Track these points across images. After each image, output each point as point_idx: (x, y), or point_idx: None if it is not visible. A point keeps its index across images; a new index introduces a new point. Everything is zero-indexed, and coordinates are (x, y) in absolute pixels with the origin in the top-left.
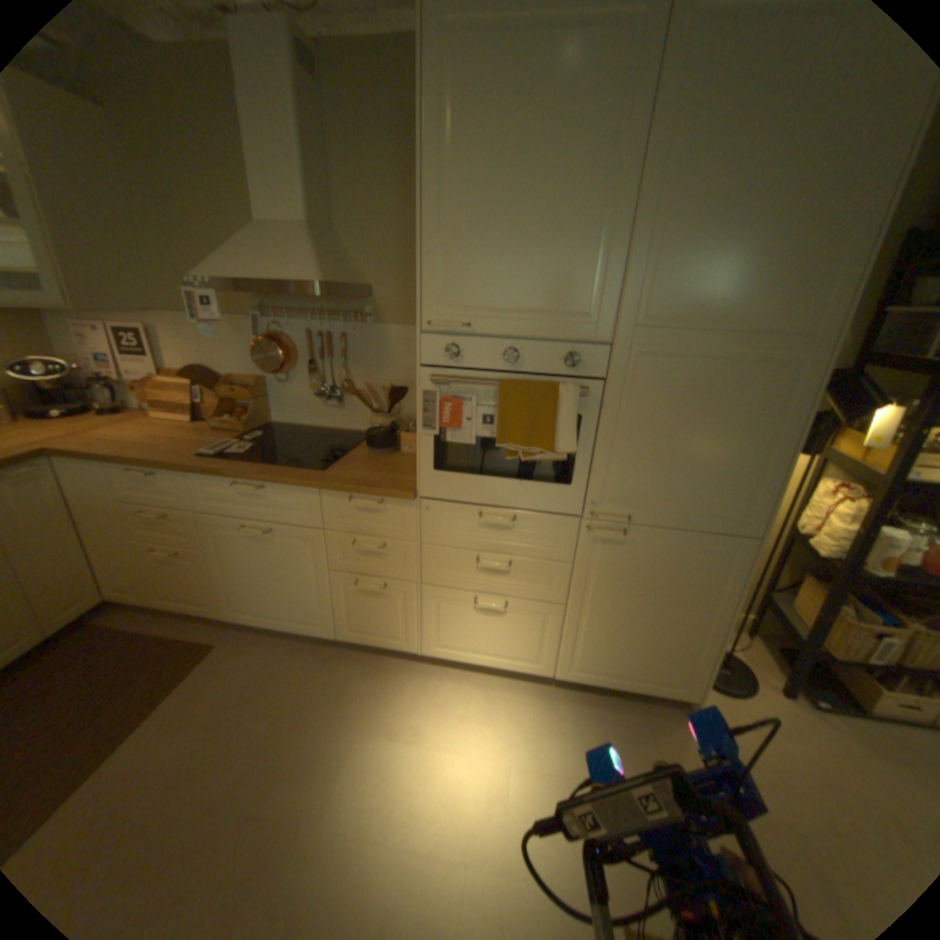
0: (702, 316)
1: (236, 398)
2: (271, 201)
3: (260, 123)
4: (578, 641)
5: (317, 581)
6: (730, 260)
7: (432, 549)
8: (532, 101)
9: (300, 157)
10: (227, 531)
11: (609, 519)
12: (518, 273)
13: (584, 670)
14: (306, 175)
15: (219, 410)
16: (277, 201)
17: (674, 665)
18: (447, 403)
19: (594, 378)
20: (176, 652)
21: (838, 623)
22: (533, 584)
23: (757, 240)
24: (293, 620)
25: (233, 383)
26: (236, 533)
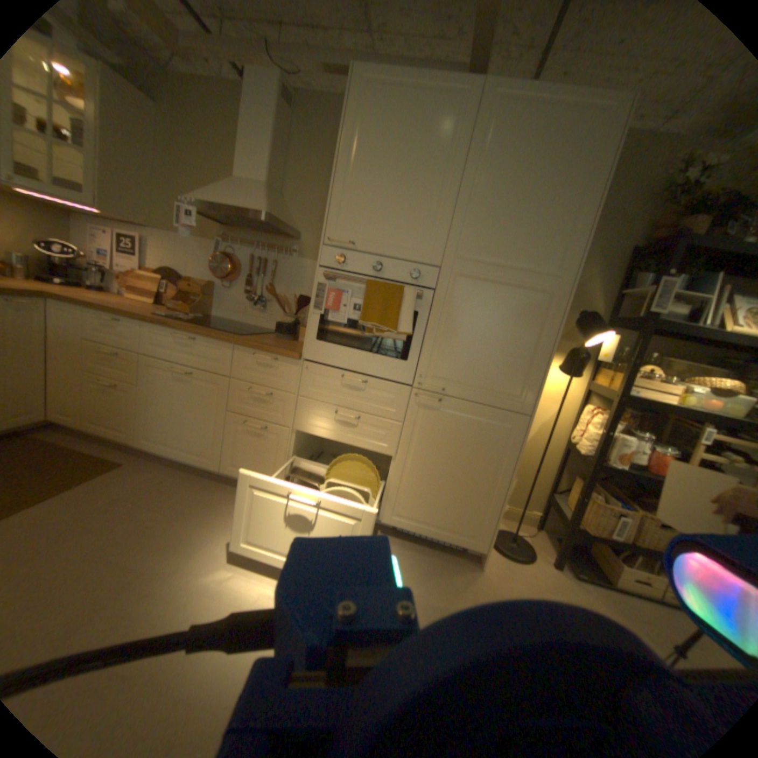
0: (495, 257)
1: (189, 295)
2: (246, 167)
3: (251, 122)
4: (400, 490)
5: (214, 420)
6: (512, 225)
7: (304, 402)
8: (406, 122)
9: (270, 145)
10: (157, 372)
11: (429, 387)
12: (388, 216)
13: (403, 517)
14: (272, 156)
15: (175, 298)
16: (250, 167)
17: (469, 518)
18: (331, 293)
19: (428, 288)
20: (88, 464)
21: (592, 507)
22: (372, 438)
23: (527, 215)
24: (188, 453)
25: (189, 284)
26: (163, 374)
